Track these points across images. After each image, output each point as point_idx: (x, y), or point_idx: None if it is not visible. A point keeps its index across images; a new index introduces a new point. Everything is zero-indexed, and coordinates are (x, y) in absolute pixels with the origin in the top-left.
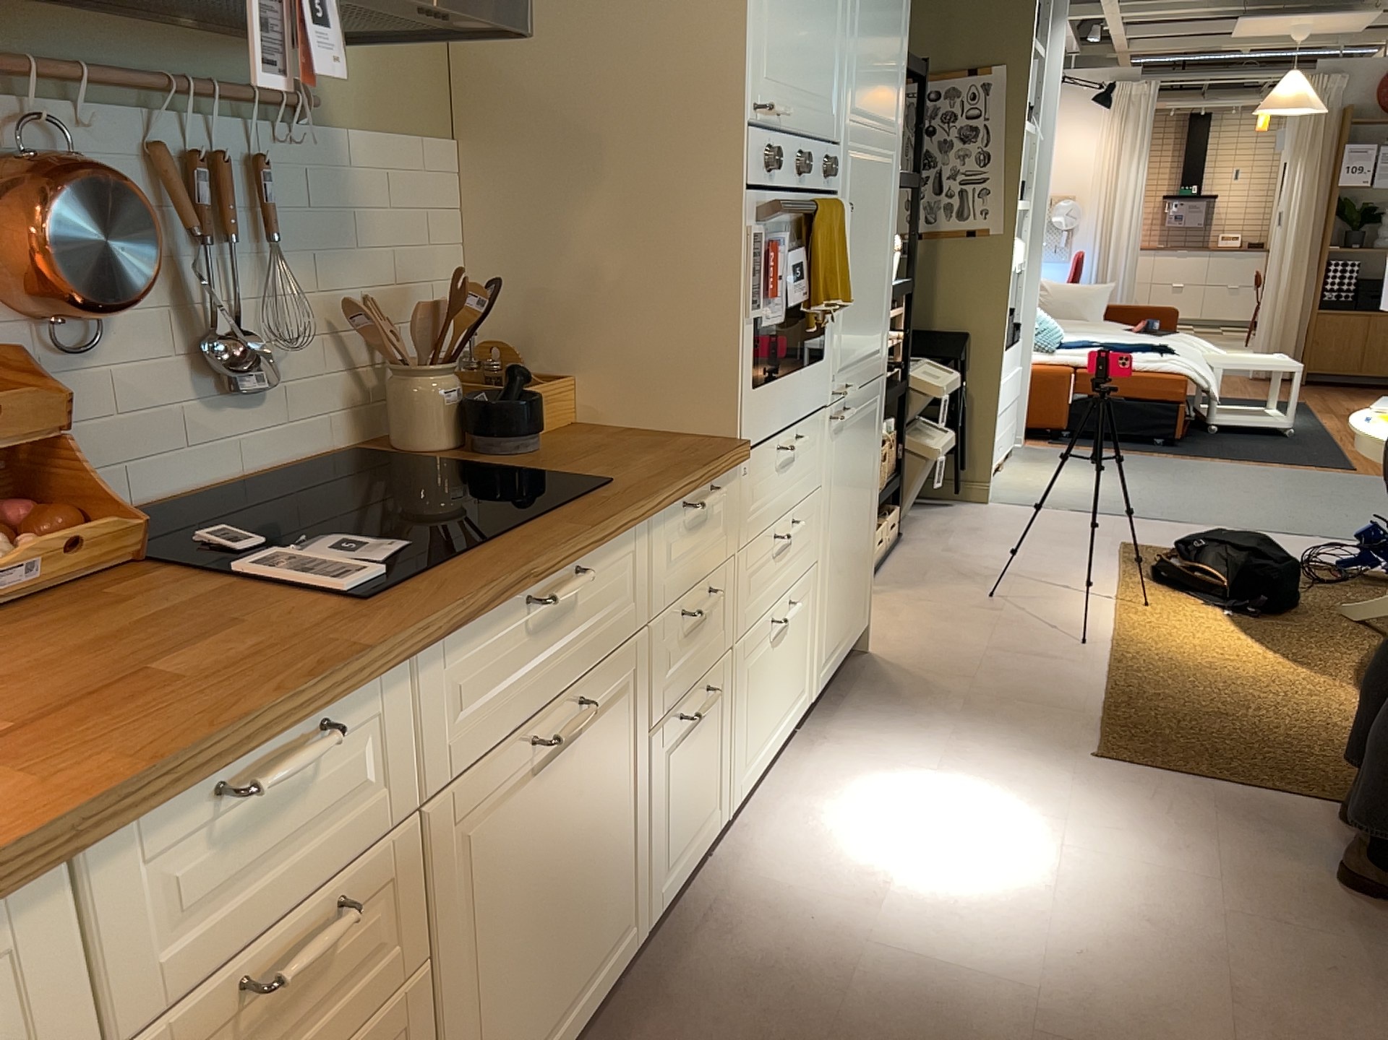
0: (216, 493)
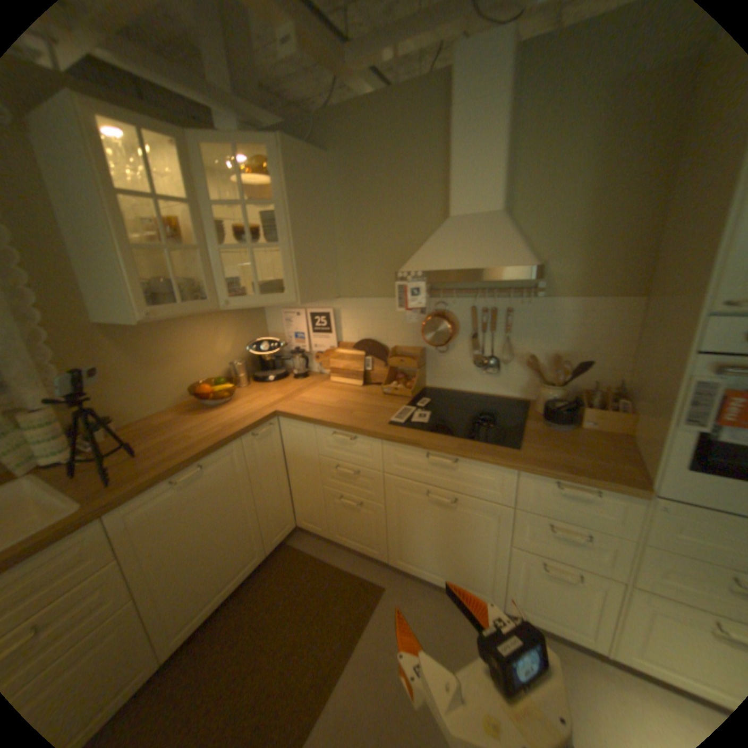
0: (476, 395)
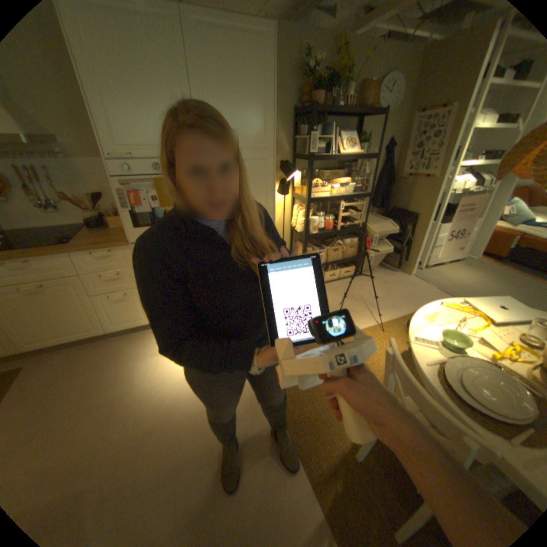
0: (48, 228)
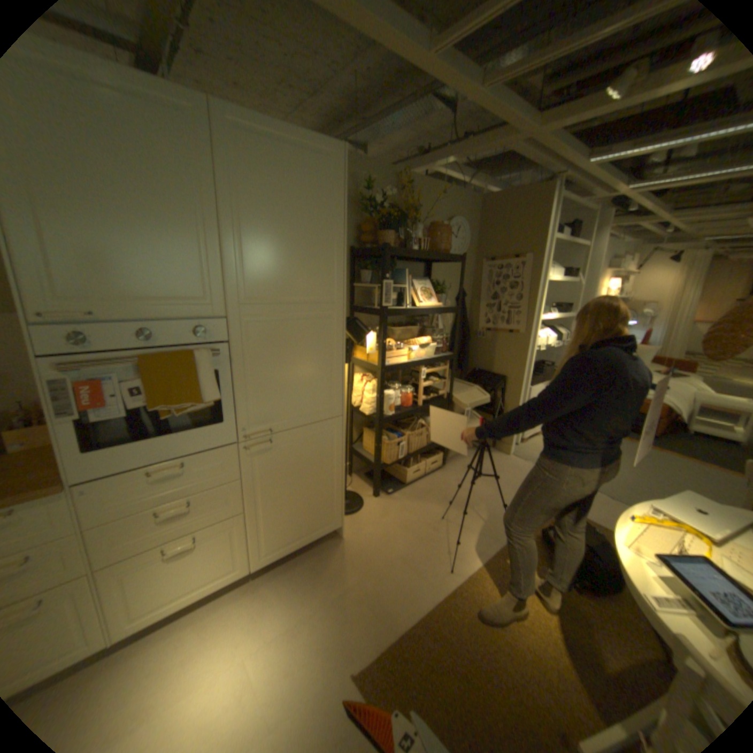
0: None
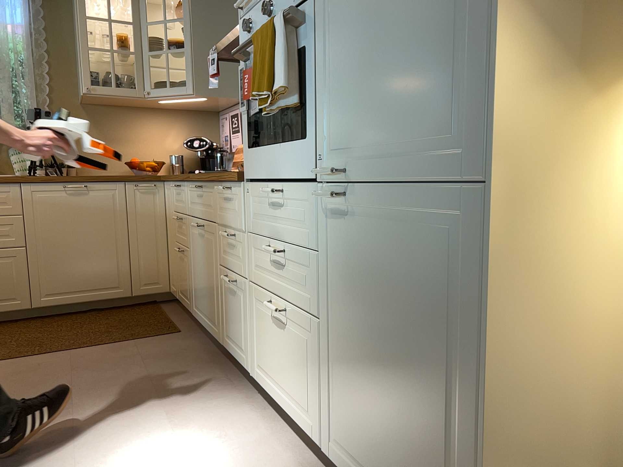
0: None
